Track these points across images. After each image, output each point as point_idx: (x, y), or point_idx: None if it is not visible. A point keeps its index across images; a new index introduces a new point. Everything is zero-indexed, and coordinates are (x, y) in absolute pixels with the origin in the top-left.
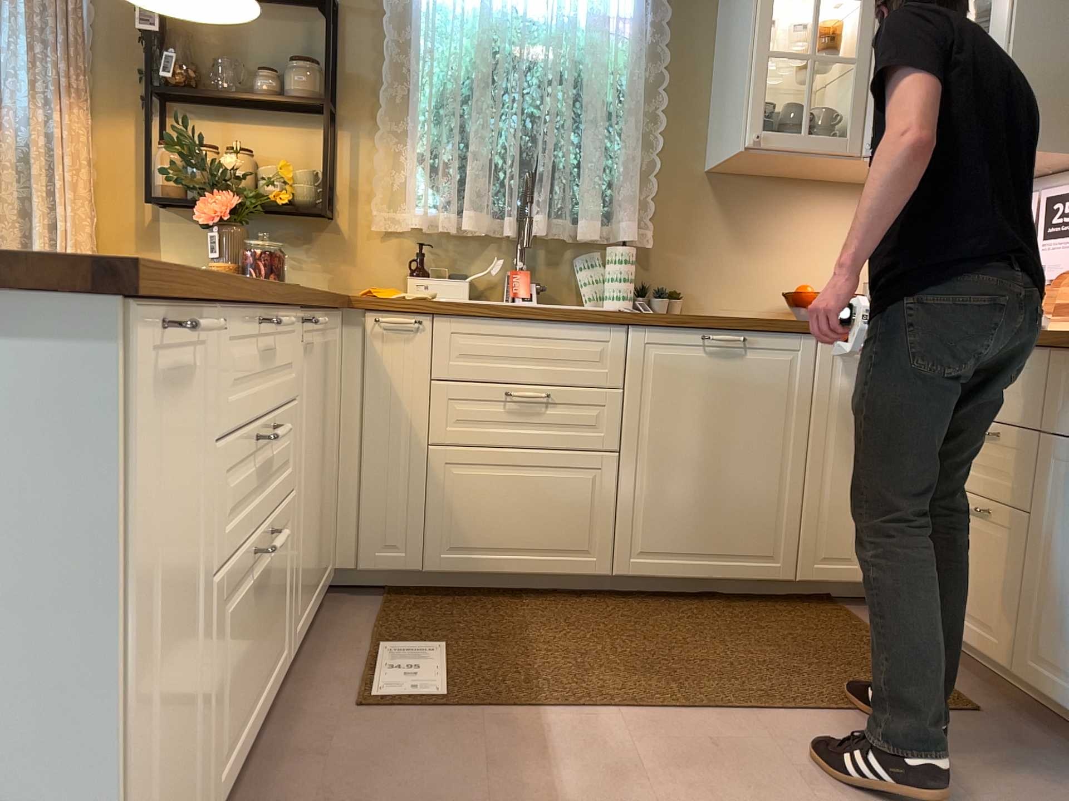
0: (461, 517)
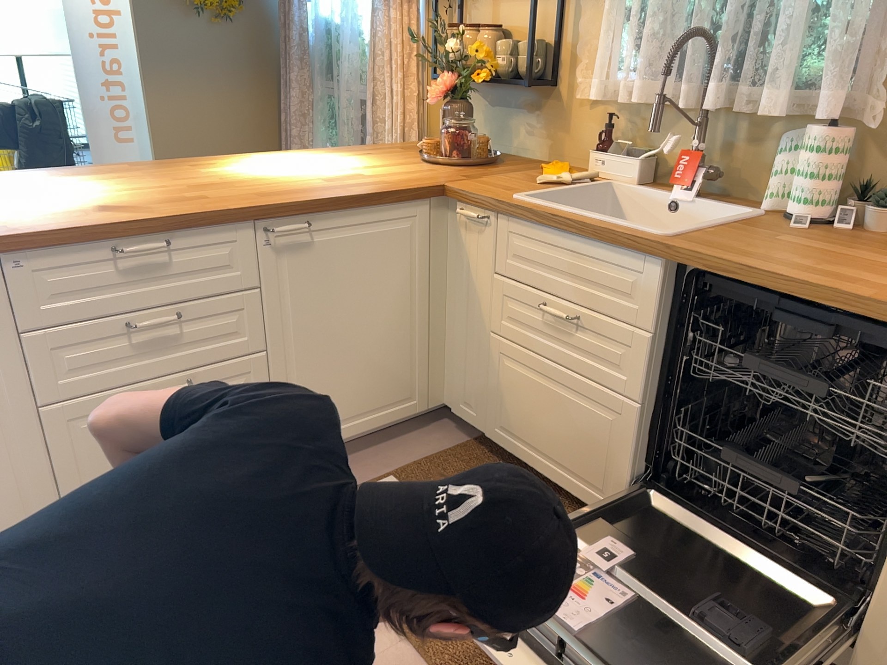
0: (509, 404)
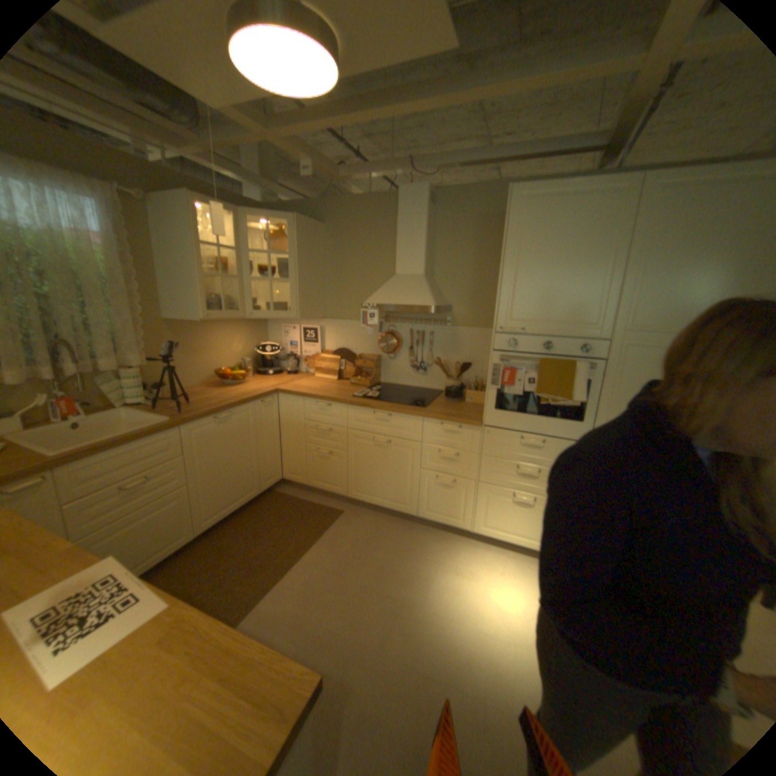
0: None
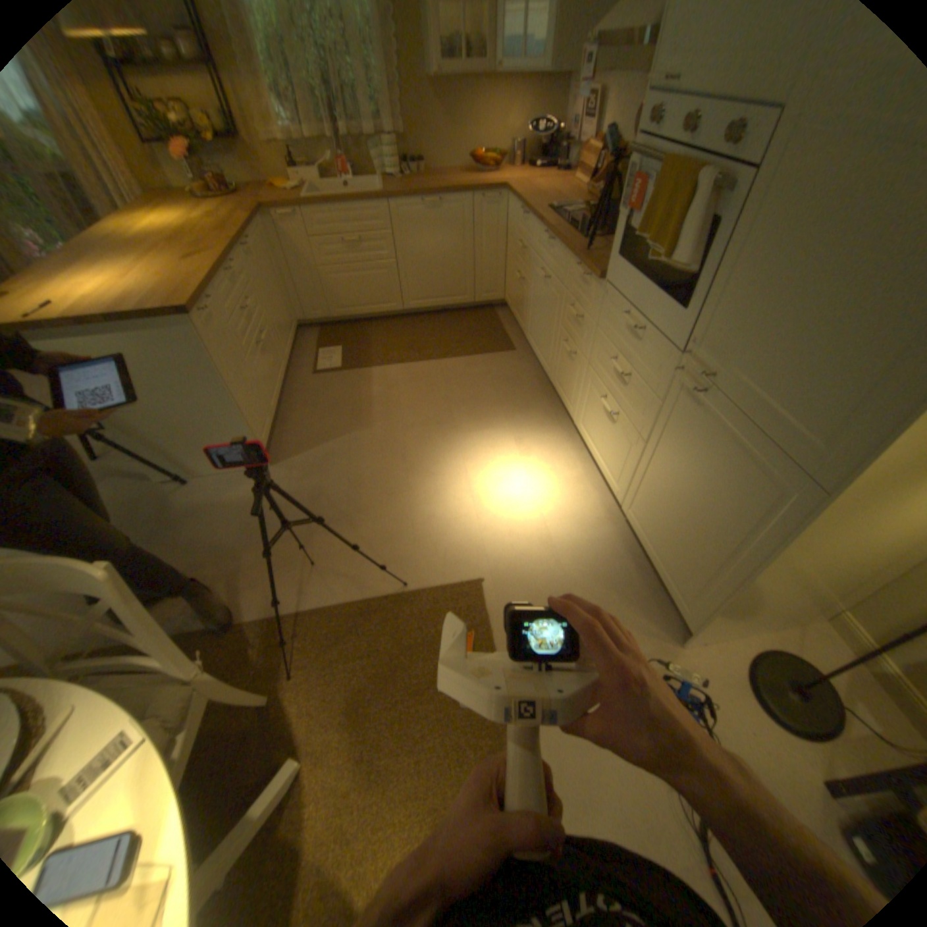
0: (338, 295)
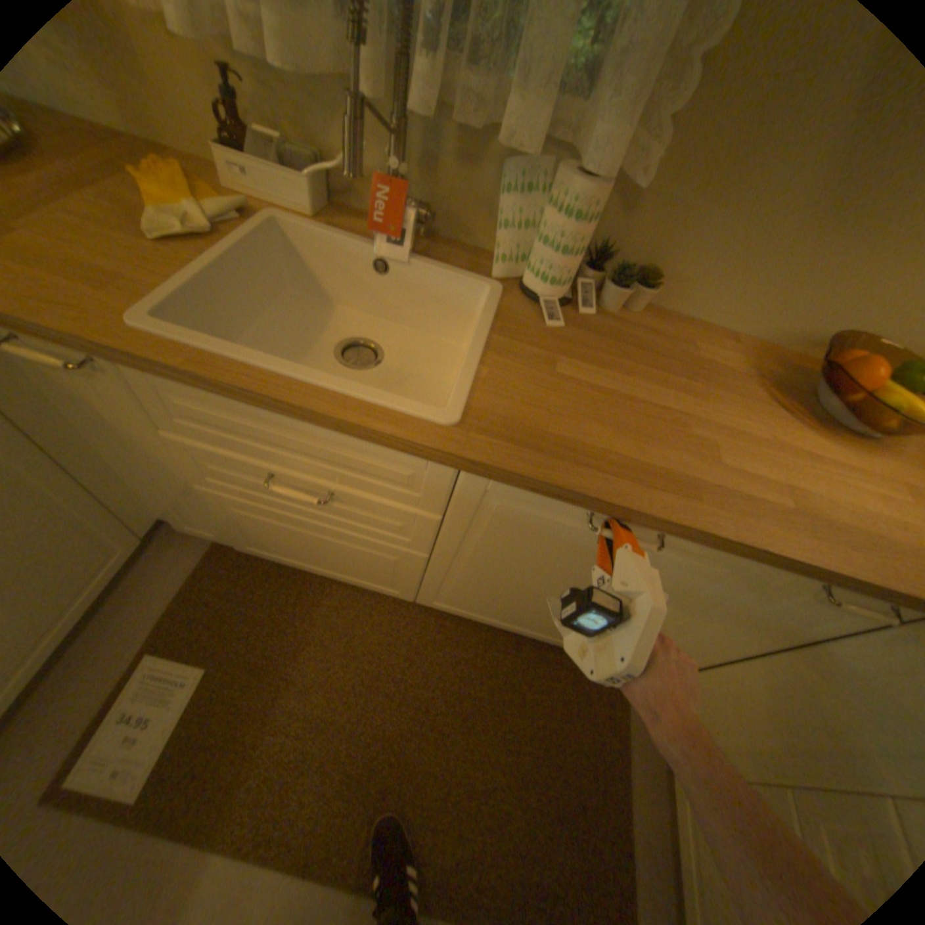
0: (256, 537)
